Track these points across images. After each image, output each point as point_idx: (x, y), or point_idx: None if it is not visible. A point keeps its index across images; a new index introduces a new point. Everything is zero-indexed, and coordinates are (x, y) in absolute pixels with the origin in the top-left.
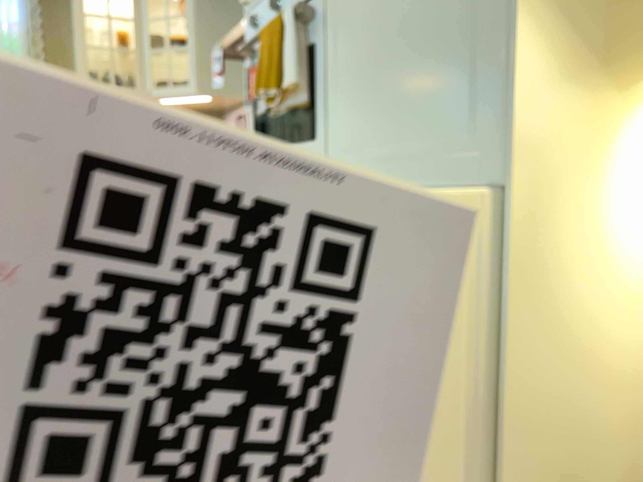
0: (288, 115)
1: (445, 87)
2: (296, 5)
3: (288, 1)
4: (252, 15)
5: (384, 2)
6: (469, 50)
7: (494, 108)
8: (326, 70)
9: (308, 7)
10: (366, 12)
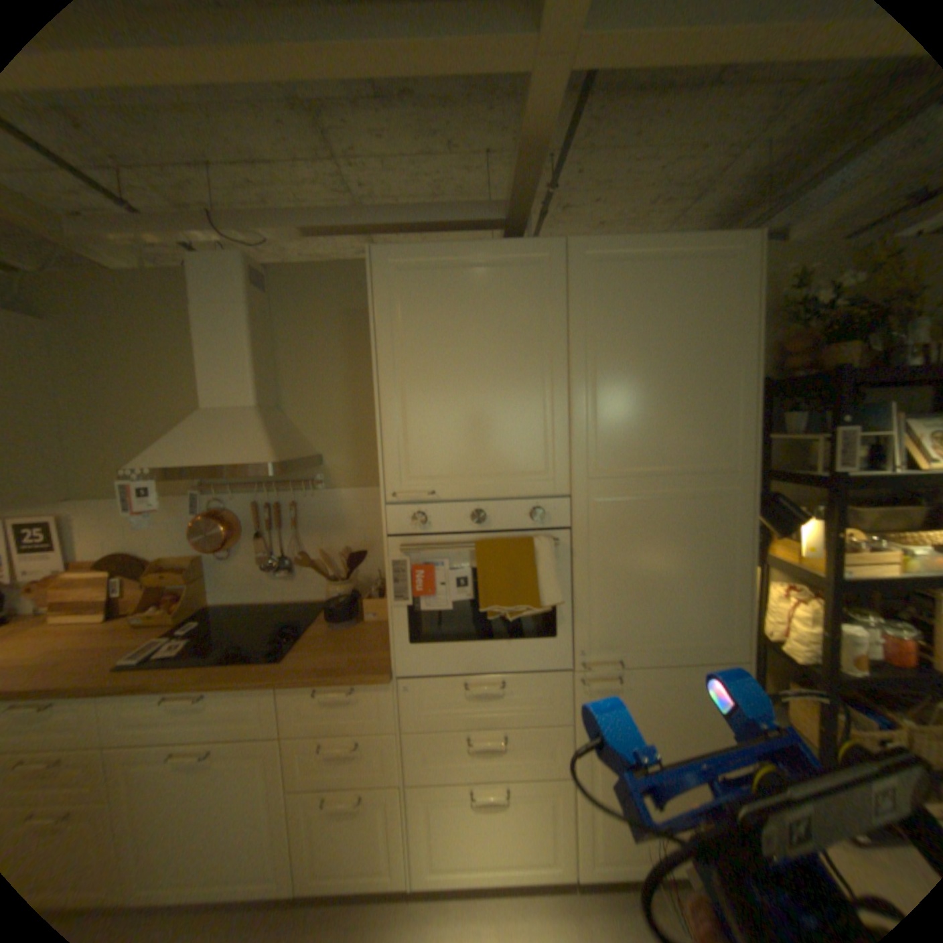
0: (513, 620)
1: (699, 615)
2: (549, 543)
3: (496, 521)
4: (421, 517)
5: (643, 559)
6: (716, 599)
7: (732, 627)
8: (568, 588)
9: (558, 545)
10: (623, 560)
